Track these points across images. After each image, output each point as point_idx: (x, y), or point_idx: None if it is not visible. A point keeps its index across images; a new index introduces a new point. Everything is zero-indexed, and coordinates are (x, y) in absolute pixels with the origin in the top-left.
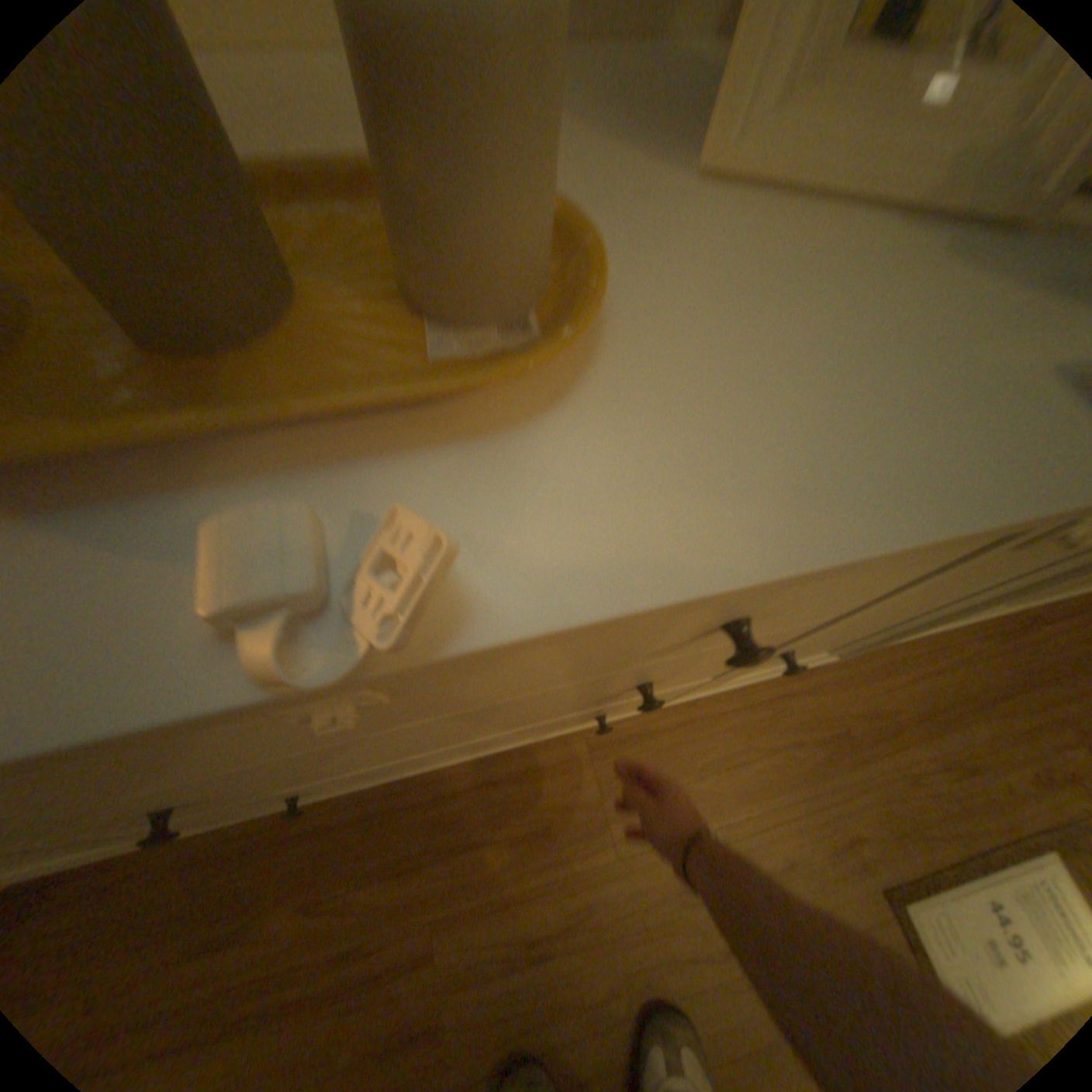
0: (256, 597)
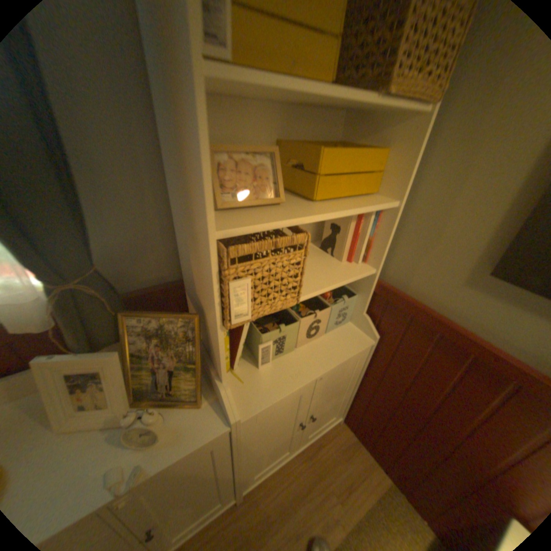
0: None
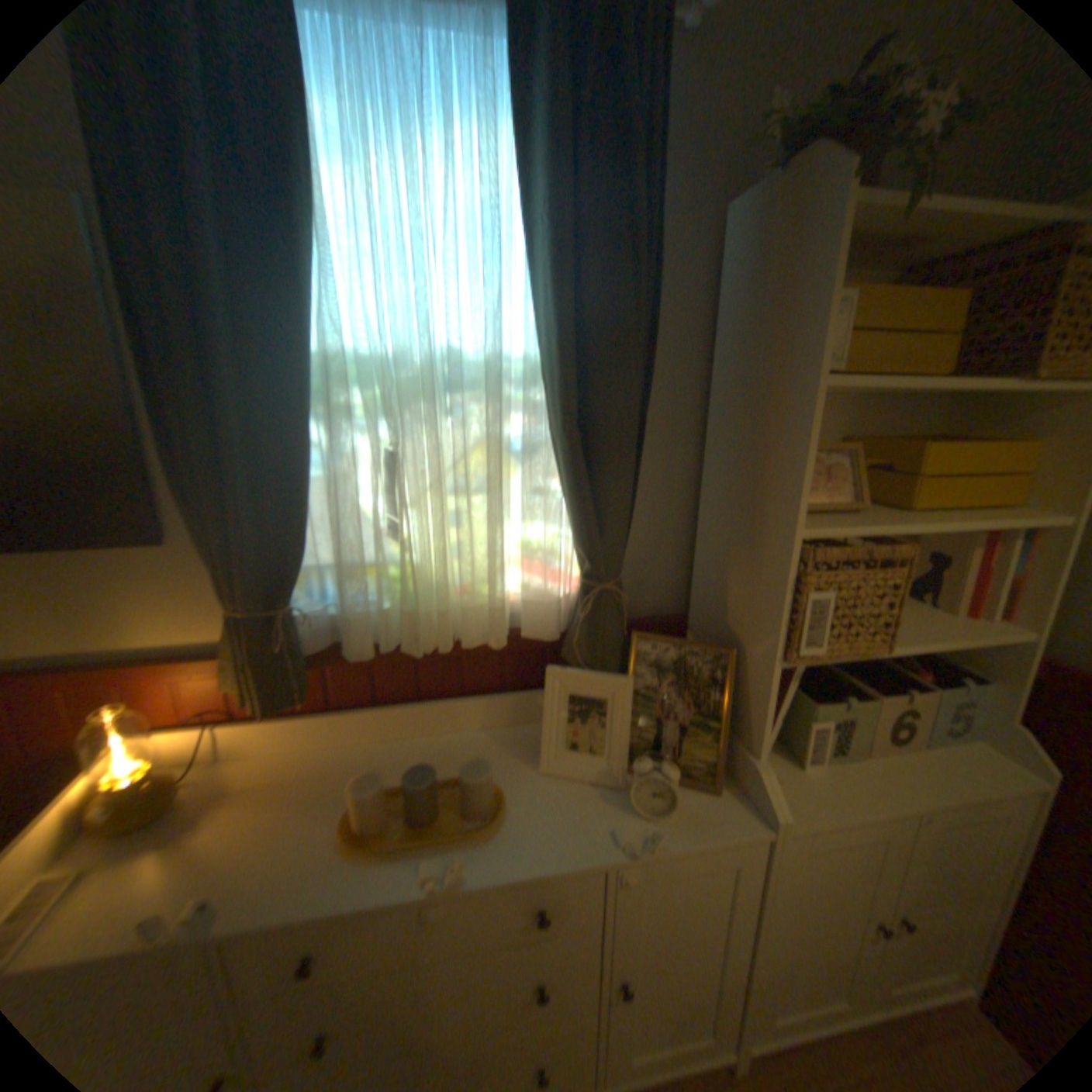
0: (427, 881)
